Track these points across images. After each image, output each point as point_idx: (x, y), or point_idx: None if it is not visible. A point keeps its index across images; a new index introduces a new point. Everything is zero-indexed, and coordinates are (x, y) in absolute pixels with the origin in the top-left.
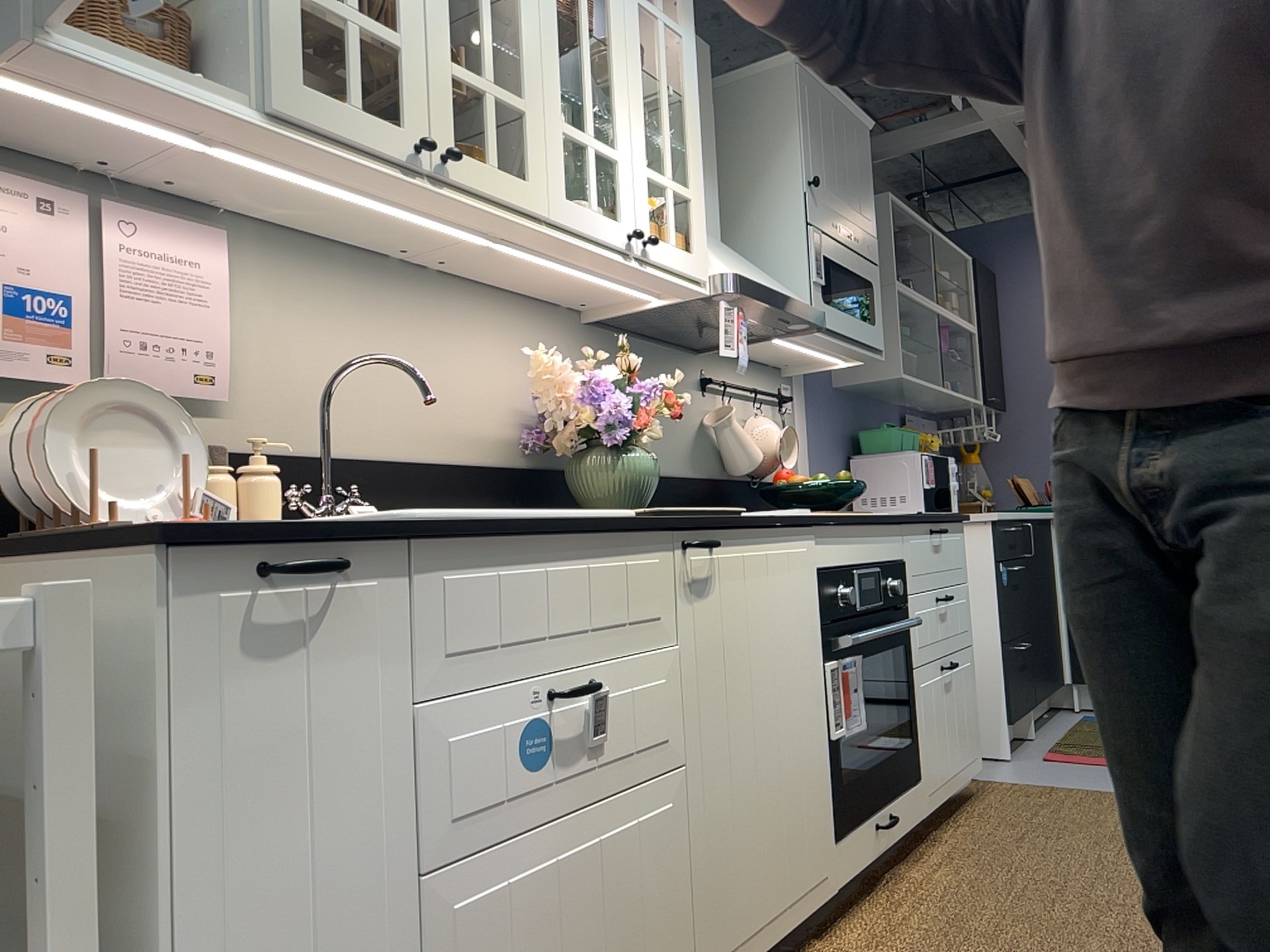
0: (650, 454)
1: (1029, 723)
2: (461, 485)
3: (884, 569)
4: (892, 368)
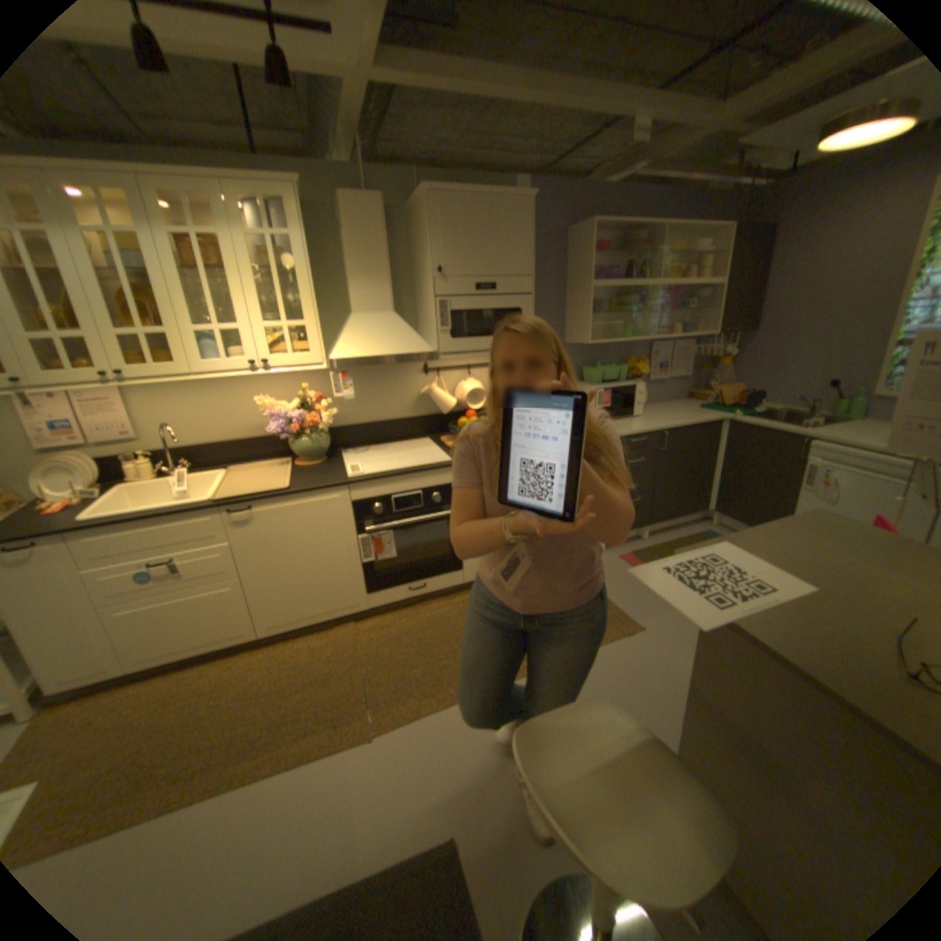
0: (320, 436)
1: (644, 533)
2: (254, 446)
3: (429, 491)
4: (586, 337)
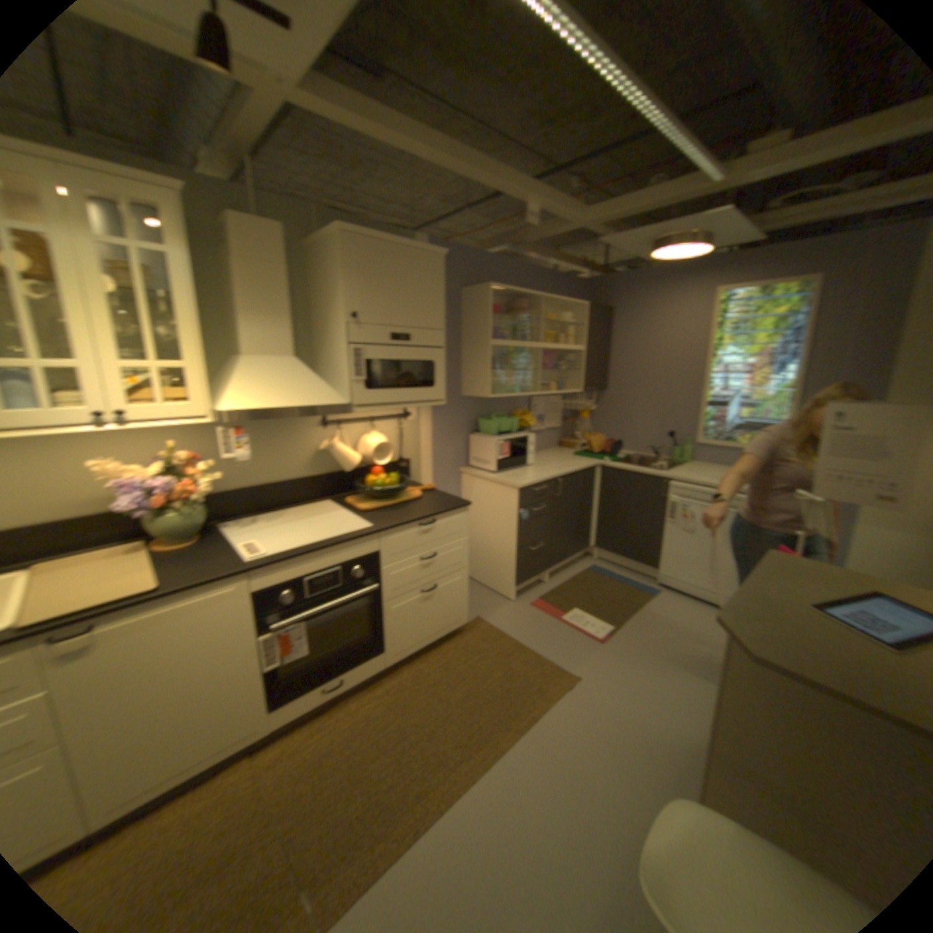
0: (189, 509)
1: (543, 576)
2: (71, 530)
3: (346, 565)
4: (483, 392)
